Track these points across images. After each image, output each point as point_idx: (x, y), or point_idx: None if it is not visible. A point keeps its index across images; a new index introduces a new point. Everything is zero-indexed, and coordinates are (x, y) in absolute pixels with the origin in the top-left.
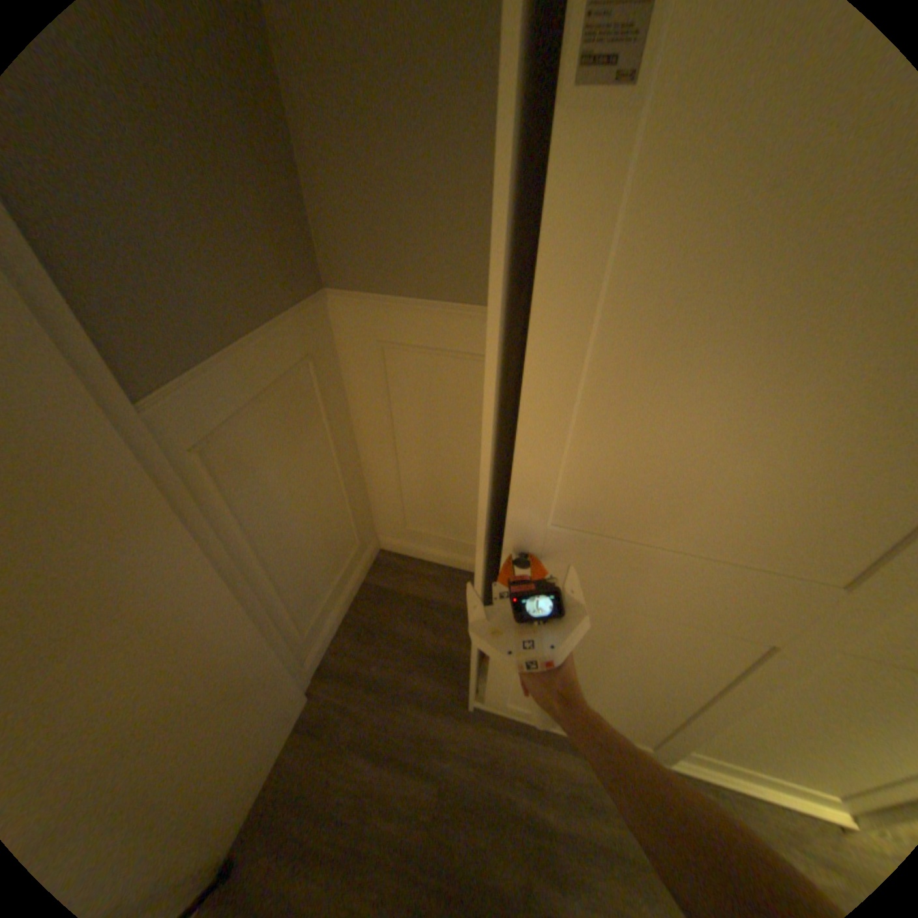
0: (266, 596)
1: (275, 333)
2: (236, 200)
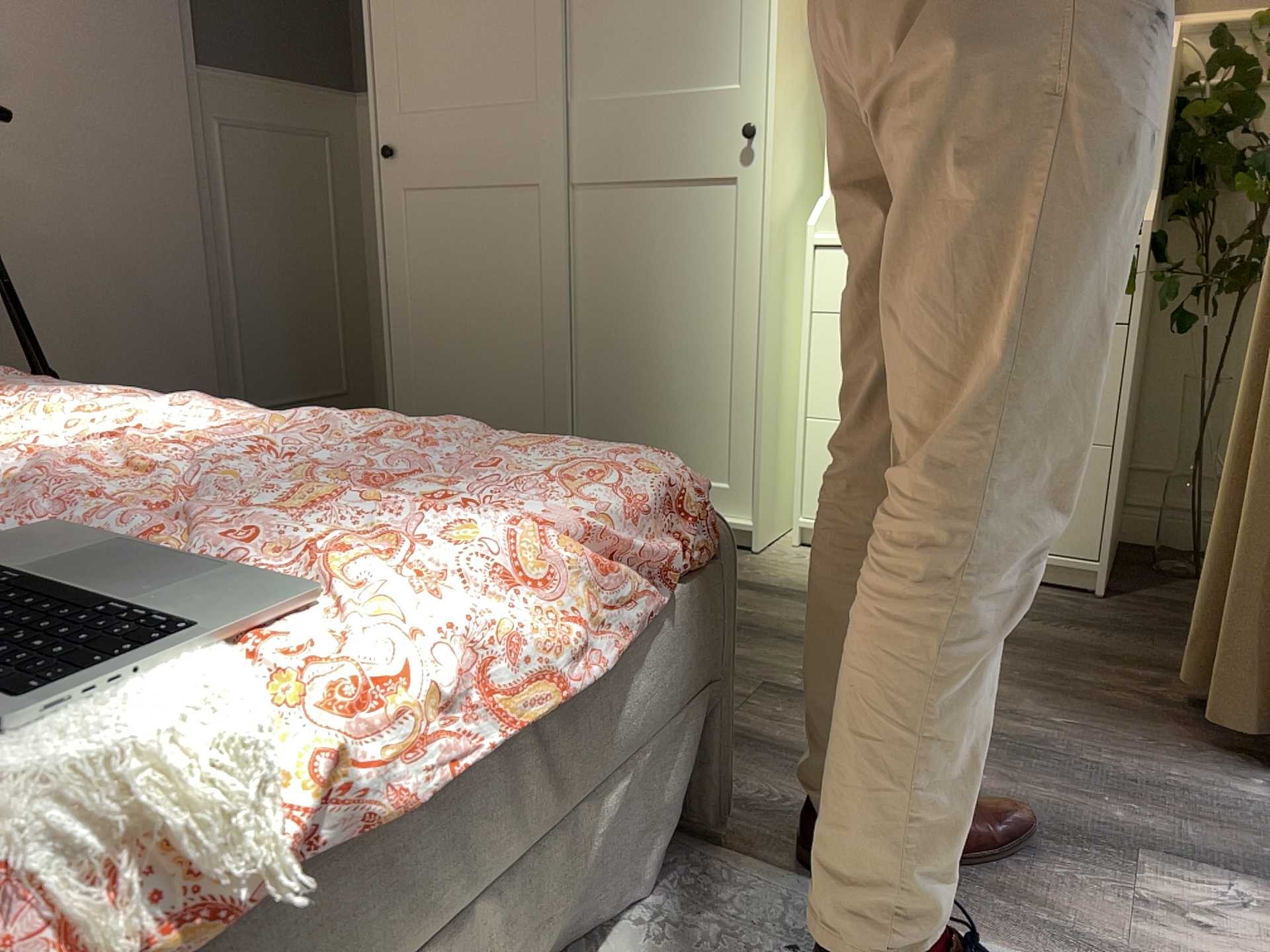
0: (230, 301)
1: (305, 92)
2: (300, 2)
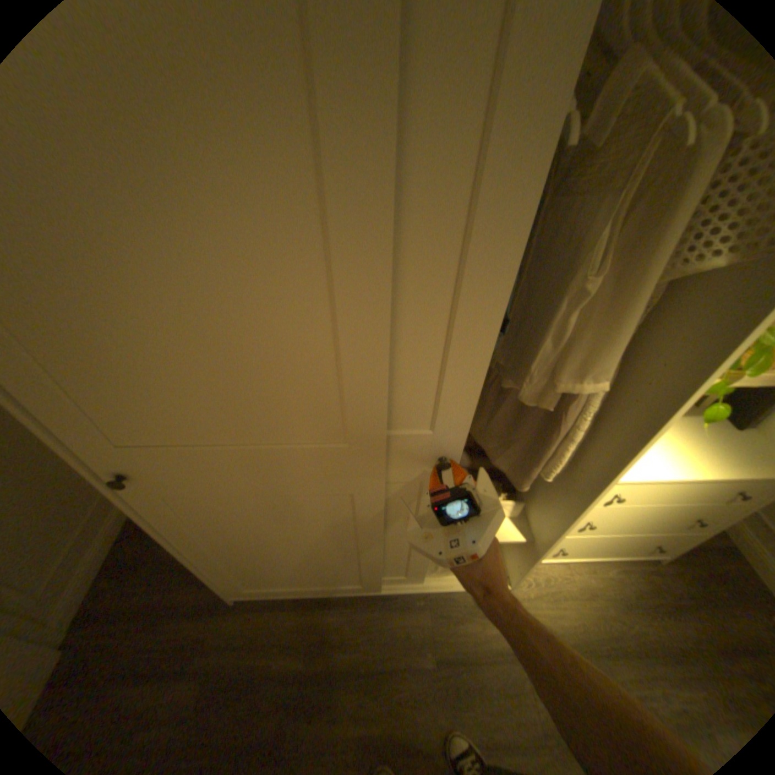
0: None
1: None
2: None
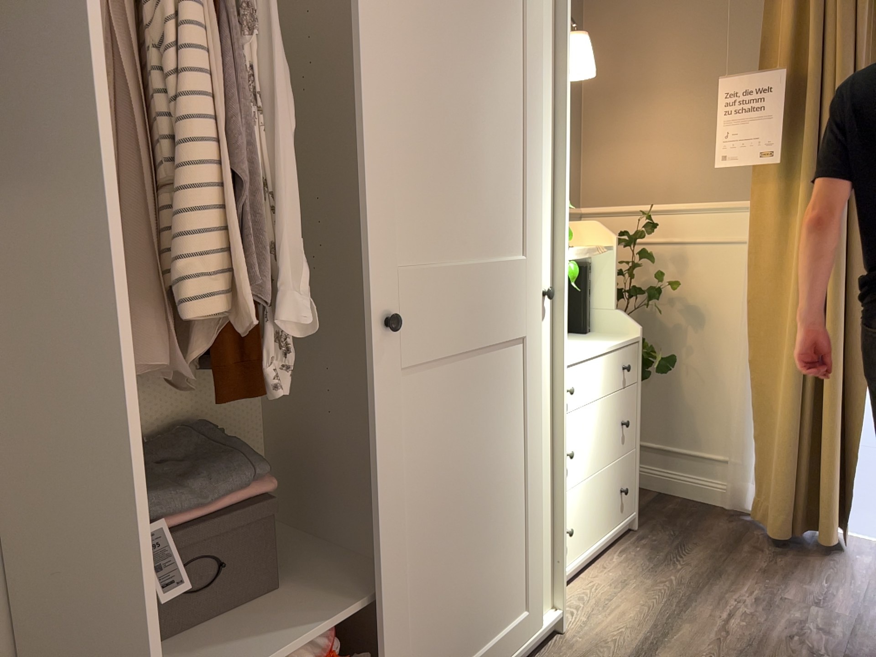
0: None
1: None
2: None
